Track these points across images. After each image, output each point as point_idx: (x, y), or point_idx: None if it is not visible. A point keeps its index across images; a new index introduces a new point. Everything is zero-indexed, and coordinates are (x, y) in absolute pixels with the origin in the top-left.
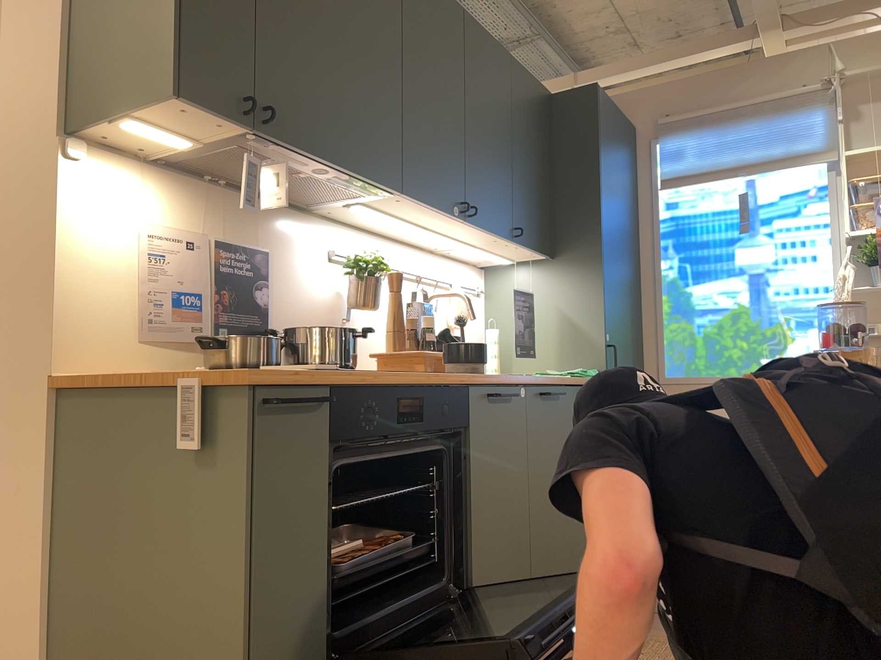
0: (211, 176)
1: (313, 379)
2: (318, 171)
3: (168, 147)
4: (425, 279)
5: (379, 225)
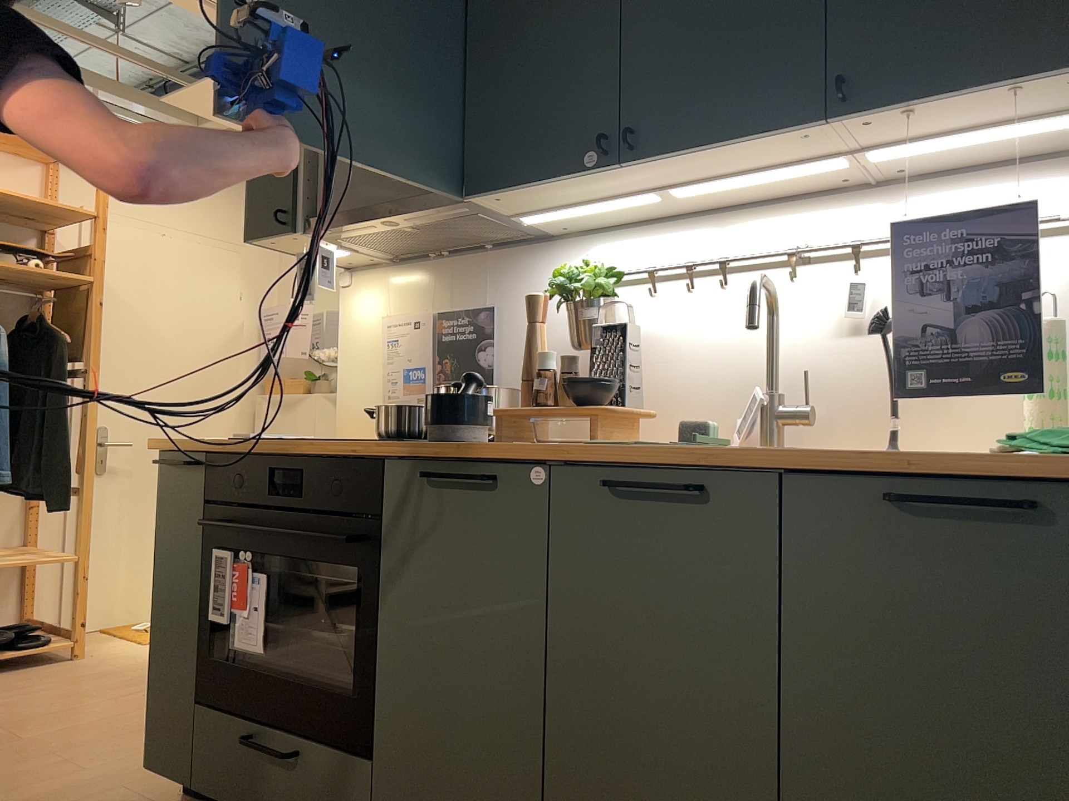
0: (431, 253)
1: (188, 446)
2: (394, 223)
3: (357, 255)
4: (826, 254)
5: (655, 209)
